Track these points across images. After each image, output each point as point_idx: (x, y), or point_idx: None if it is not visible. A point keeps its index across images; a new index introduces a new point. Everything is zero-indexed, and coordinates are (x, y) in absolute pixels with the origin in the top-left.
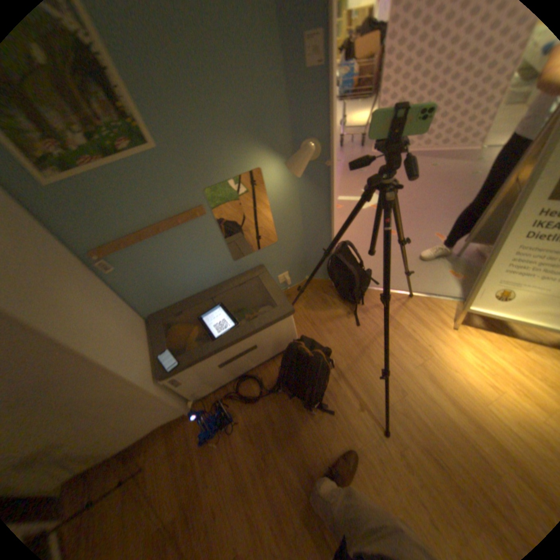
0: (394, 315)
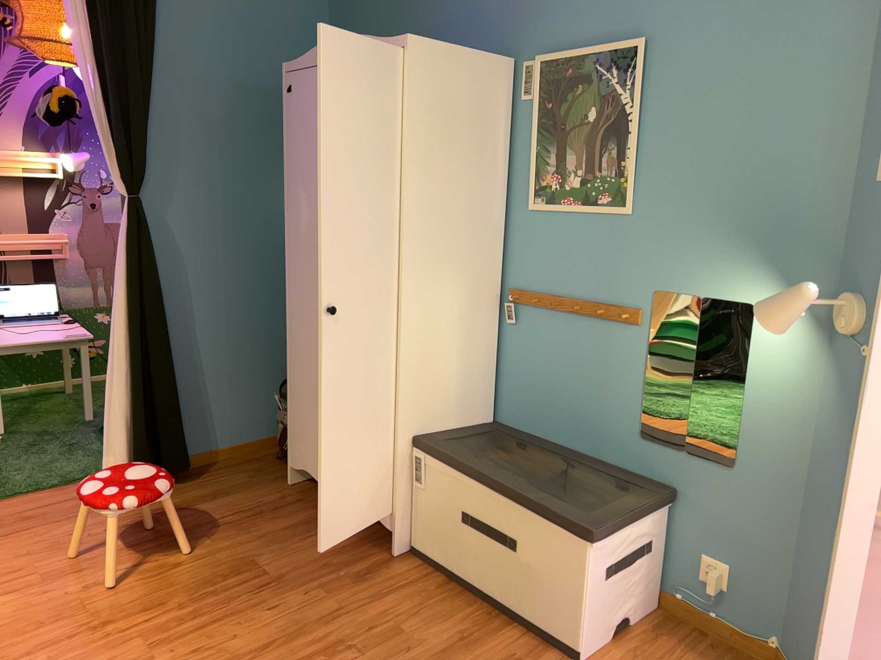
0: None
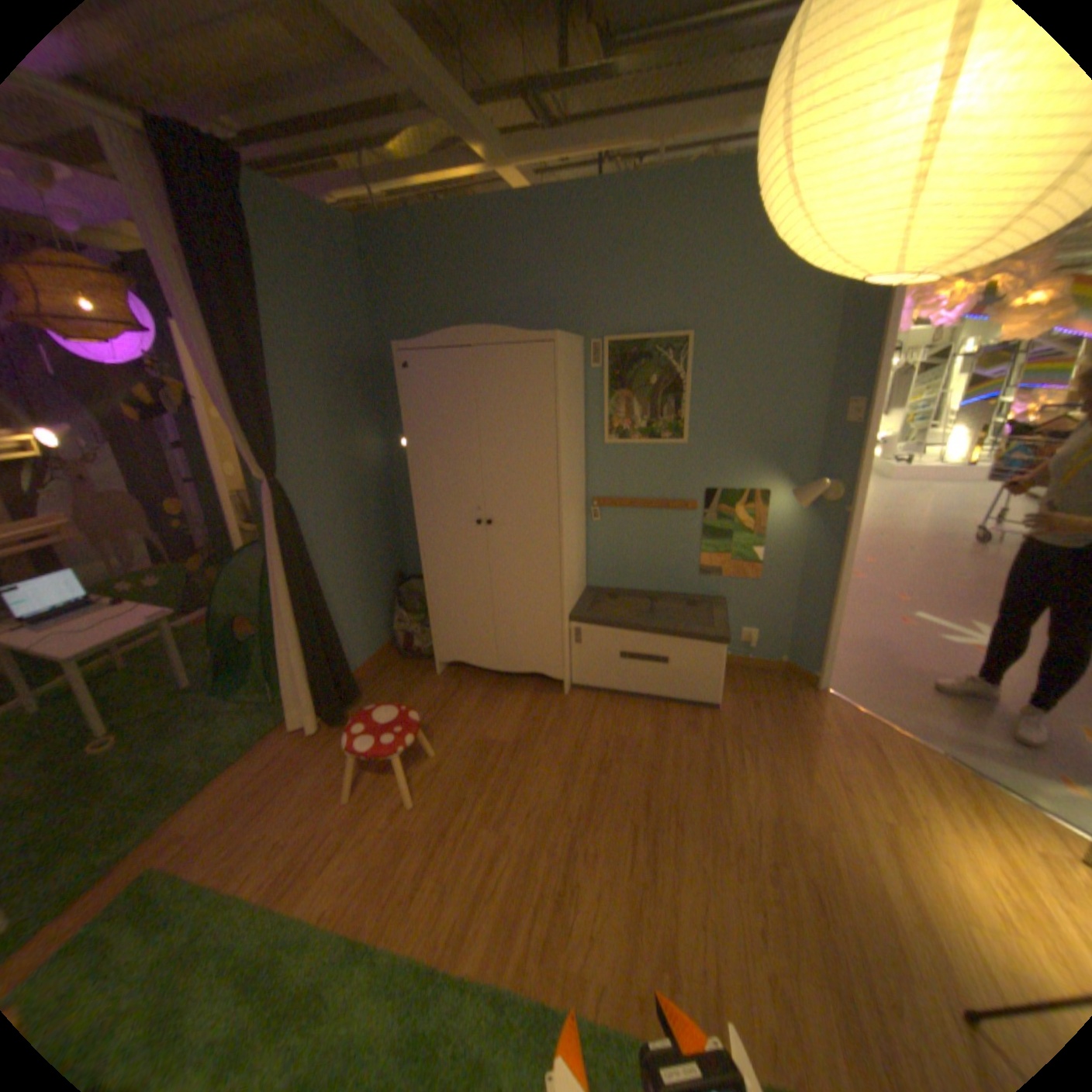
0: (895, 762)
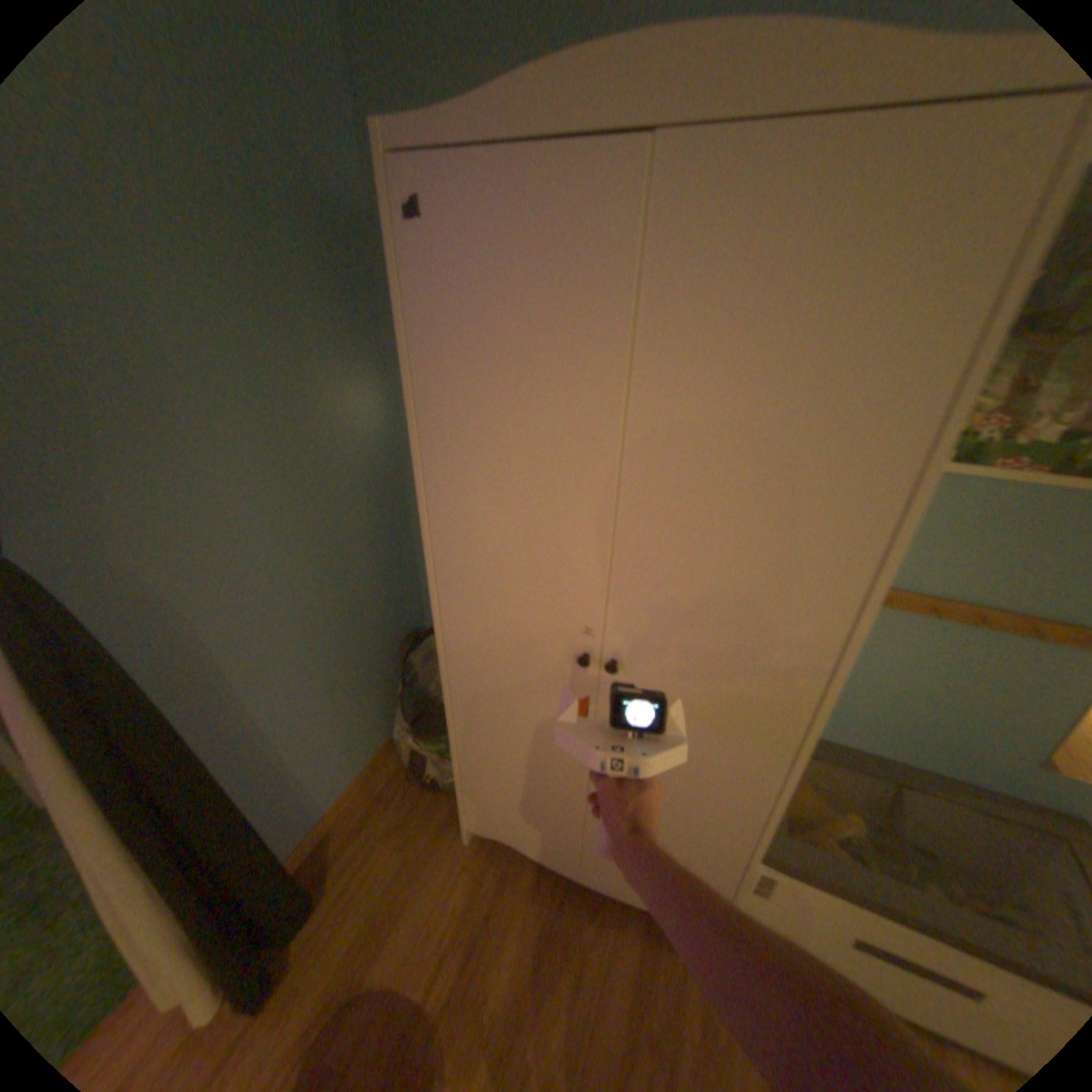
0: None
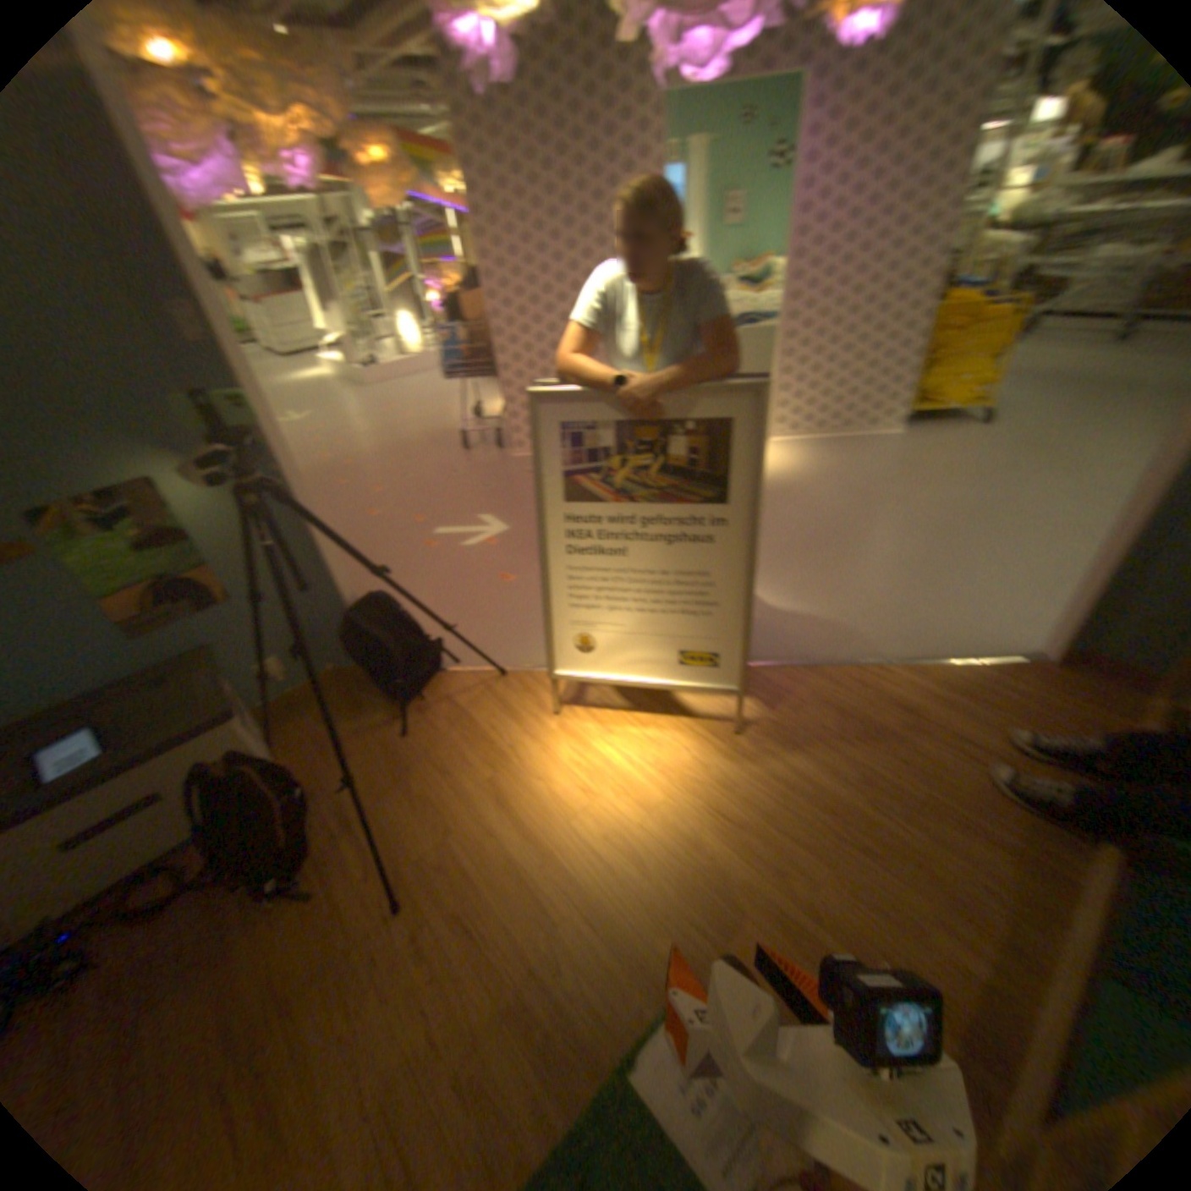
0: (468, 708)
